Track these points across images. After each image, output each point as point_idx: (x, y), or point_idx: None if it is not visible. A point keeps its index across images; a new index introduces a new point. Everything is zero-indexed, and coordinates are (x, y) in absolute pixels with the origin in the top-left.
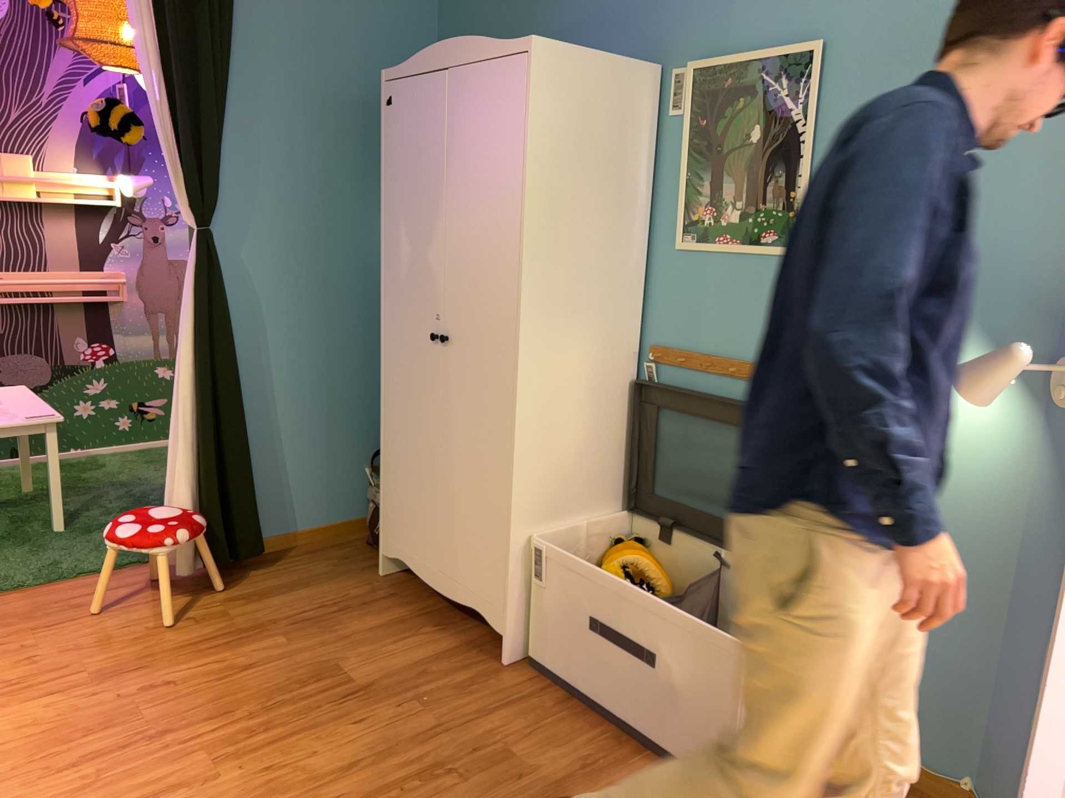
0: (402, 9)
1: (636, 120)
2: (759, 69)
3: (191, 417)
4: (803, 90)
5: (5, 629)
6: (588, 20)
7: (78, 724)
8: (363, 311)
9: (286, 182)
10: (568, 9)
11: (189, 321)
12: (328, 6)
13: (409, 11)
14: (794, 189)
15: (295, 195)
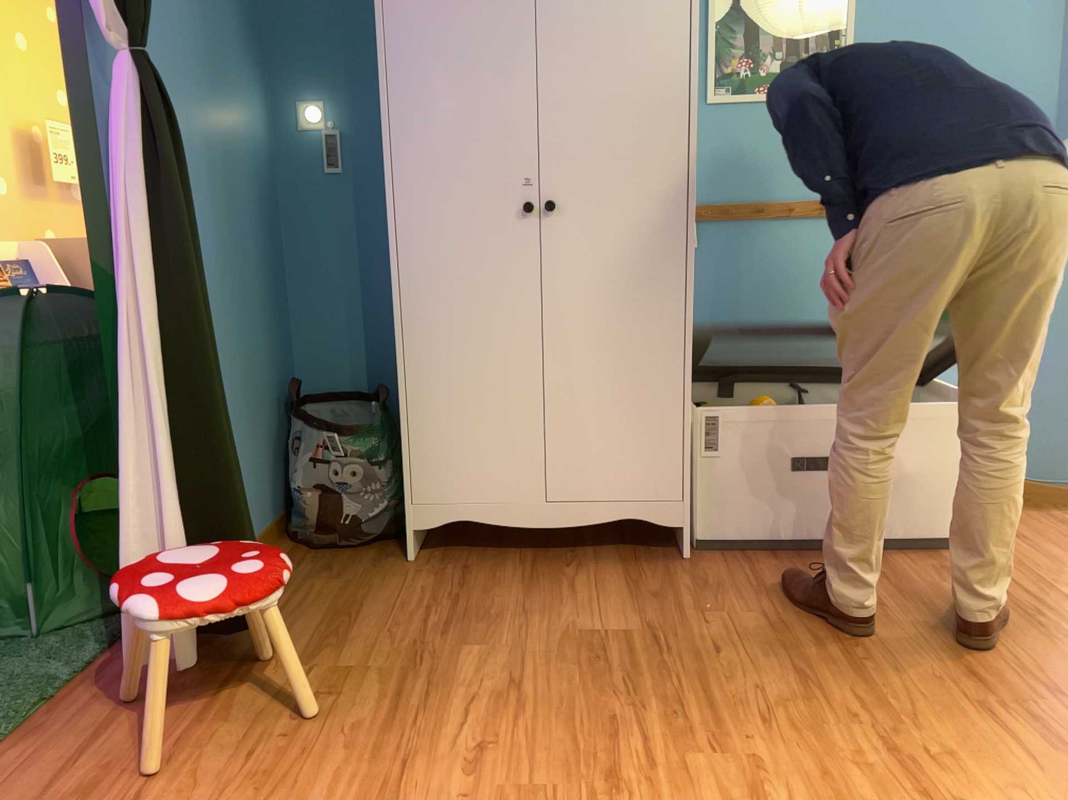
0: None
1: None
2: None
3: (153, 389)
4: None
5: None
6: None
7: None
8: (242, 223)
9: (165, 4)
10: None
11: (138, 215)
12: None
13: None
14: (838, 38)
15: (175, 31)
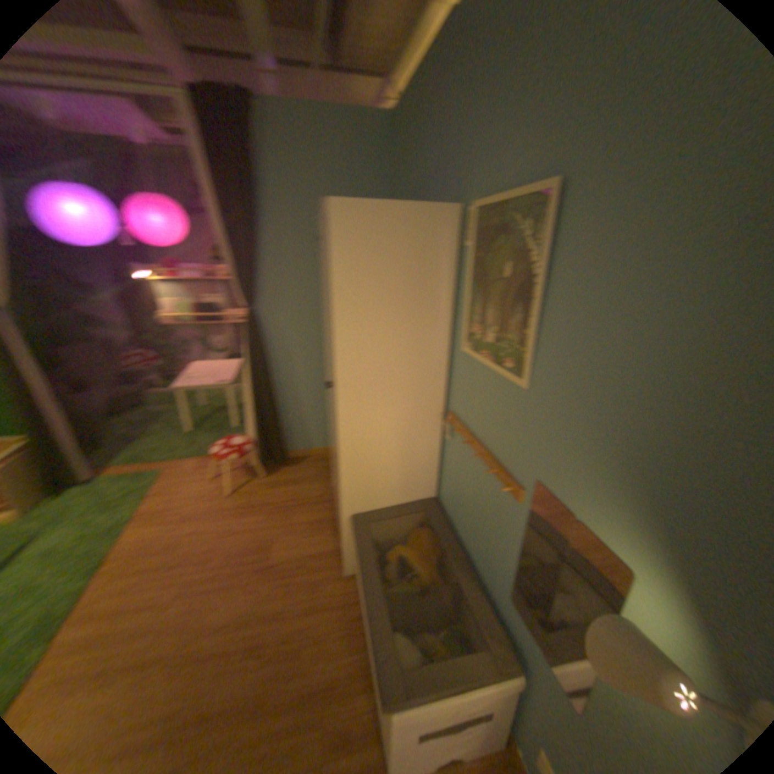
0: (364, 171)
1: (436, 250)
2: (513, 207)
3: (251, 399)
4: (542, 228)
5: (175, 481)
6: (435, 167)
7: (151, 550)
8: None
9: (296, 281)
10: (428, 160)
11: (245, 355)
12: (316, 177)
13: (369, 171)
14: (527, 326)
15: (302, 288)
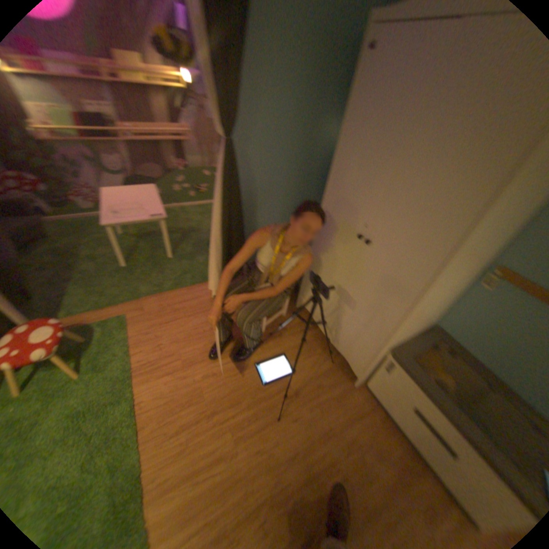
0: None
1: None
2: None
3: (220, 239)
4: None
5: (148, 323)
6: None
7: (177, 400)
8: (303, 181)
9: (275, 101)
10: None
11: (219, 194)
12: None
13: None
14: None
15: (279, 111)
